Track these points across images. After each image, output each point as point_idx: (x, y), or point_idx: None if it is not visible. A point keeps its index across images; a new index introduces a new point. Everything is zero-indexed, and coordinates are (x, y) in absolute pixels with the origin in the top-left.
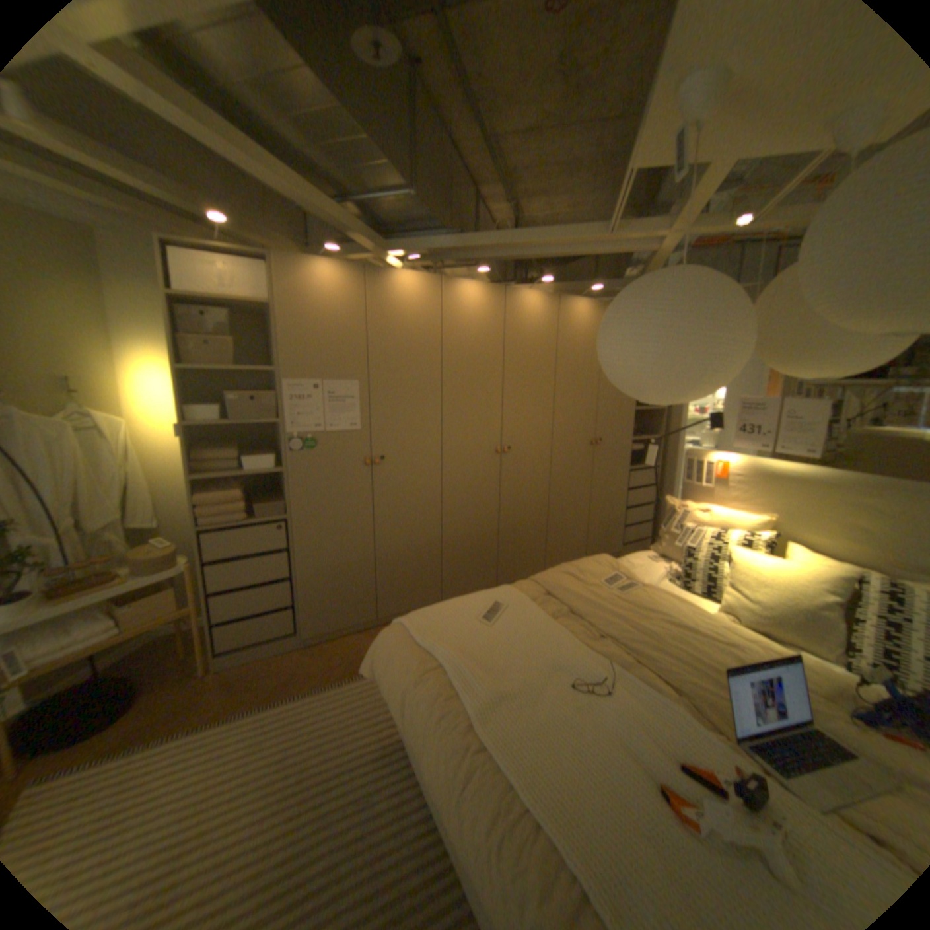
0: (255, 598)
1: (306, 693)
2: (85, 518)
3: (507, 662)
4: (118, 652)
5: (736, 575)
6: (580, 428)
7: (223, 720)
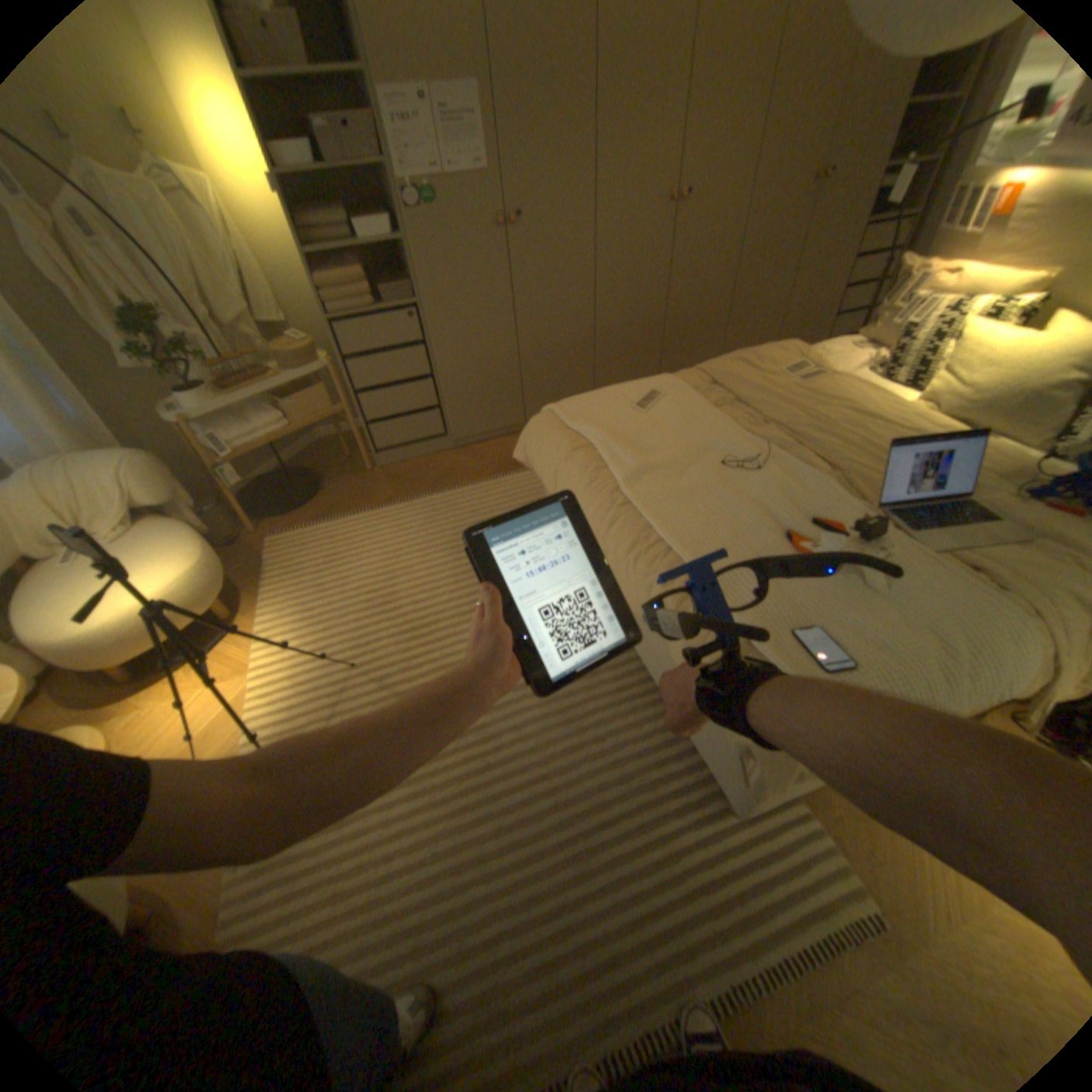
0: (399, 396)
1: (464, 484)
2: (213, 306)
3: (656, 443)
4: (290, 448)
5: (956, 354)
6: (802, 150)
7: (396, 501)
